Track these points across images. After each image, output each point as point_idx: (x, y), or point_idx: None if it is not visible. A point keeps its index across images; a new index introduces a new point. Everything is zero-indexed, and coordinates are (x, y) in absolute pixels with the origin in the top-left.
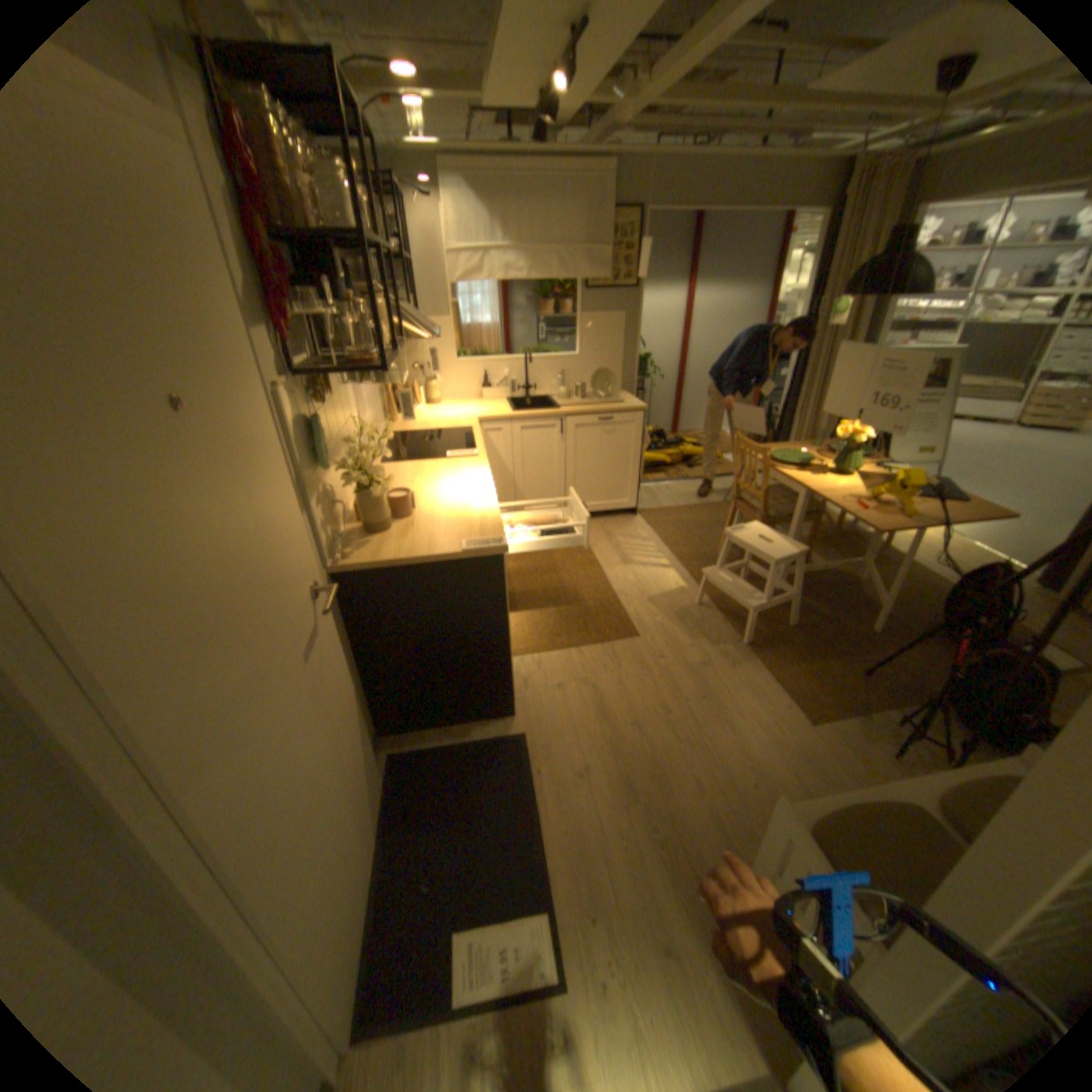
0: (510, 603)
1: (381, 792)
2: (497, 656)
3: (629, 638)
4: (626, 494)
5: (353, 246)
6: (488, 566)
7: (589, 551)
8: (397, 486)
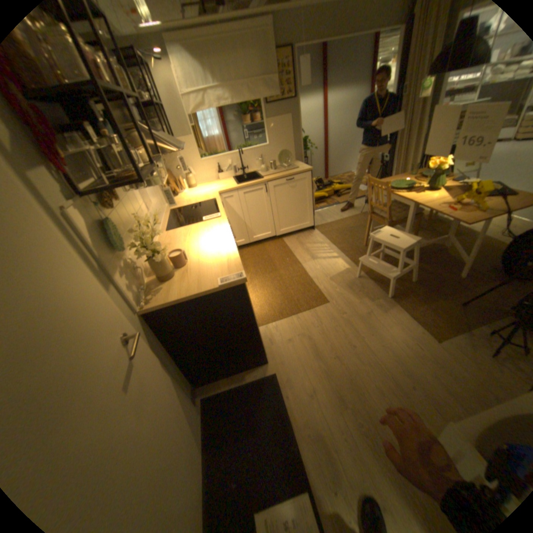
0: (254, 294)
1: (200, 424)
2: (252, 337)
3: (324, 305)
4: (307, 218)
5: (113, 99)
6: (237, 291)
7: (292, 255)
8: (176, 245)
